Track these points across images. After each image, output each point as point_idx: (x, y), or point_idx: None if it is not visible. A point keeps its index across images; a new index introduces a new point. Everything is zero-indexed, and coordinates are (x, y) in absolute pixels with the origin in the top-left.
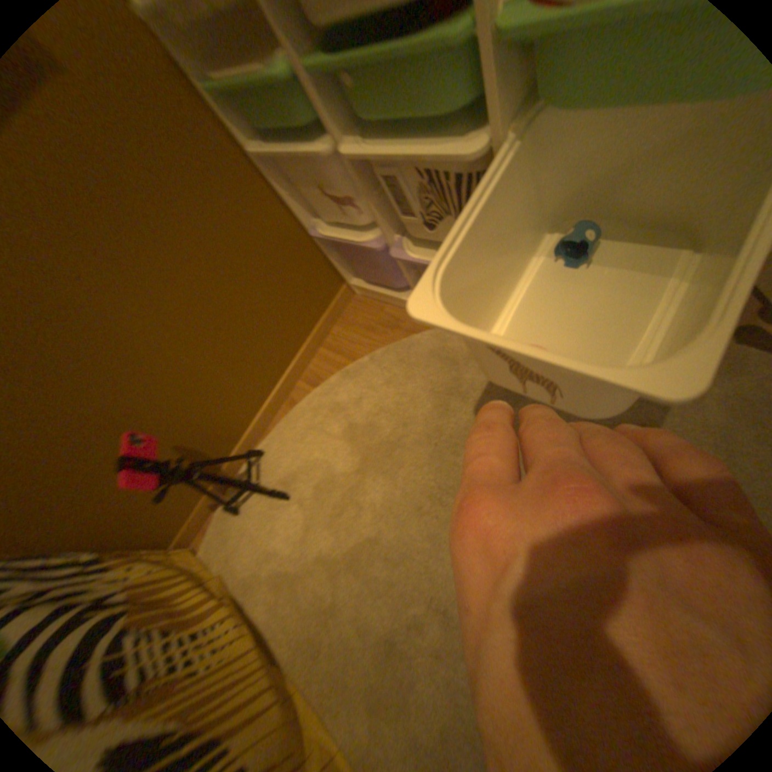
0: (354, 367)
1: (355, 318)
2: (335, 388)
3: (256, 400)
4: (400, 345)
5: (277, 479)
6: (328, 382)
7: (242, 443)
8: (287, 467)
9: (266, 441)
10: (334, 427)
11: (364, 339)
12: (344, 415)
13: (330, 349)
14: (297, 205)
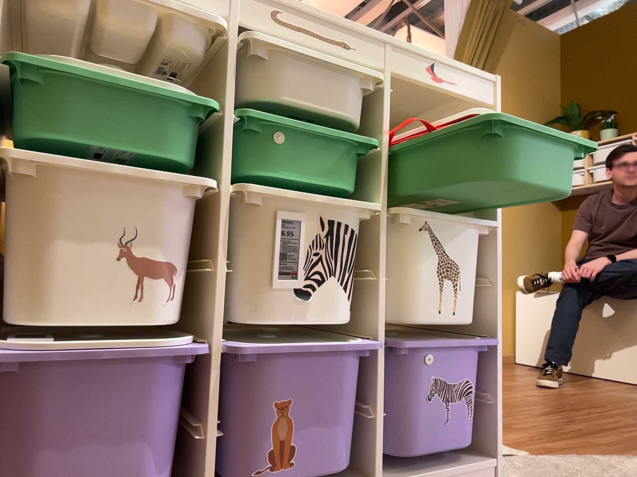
0: None
1: None
2: None
3: None
4: None
5: None
6: None
7: None
8: None
9: None
10: None
11: None
12: None
13: None
14: None
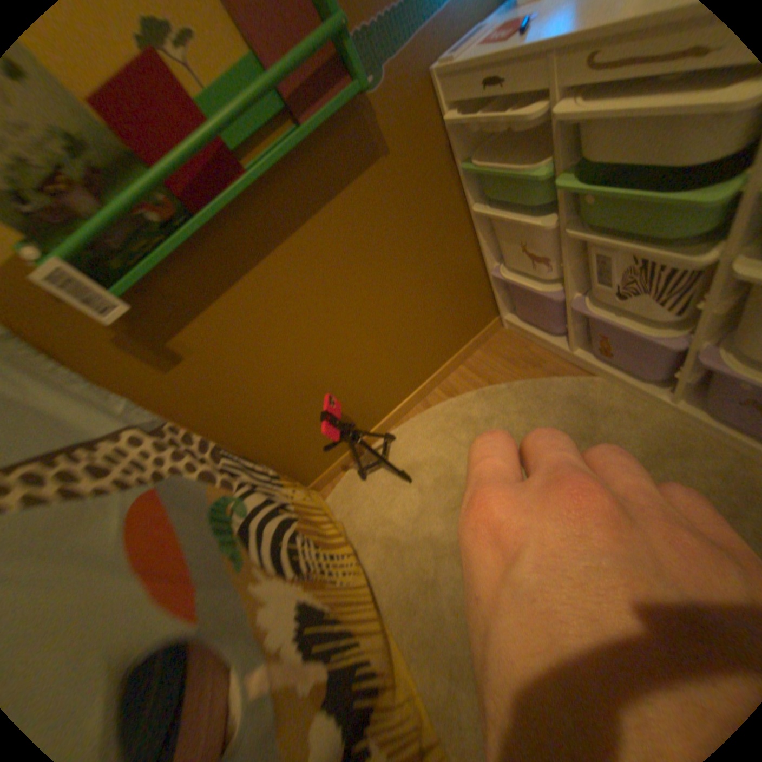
0: (490, 388)
1: (498, 347)
2: (468, 402)
3: (400, 393)
4: (539, 382)
5: (402, 462)
6: (462, 395)
7: (379, 424)
8: (412, 454)
9: (397, 428)
10: (461, 435)
11: (503, 367)
12: (472, 427)
13: (469, 367)
14: (488, 249)
